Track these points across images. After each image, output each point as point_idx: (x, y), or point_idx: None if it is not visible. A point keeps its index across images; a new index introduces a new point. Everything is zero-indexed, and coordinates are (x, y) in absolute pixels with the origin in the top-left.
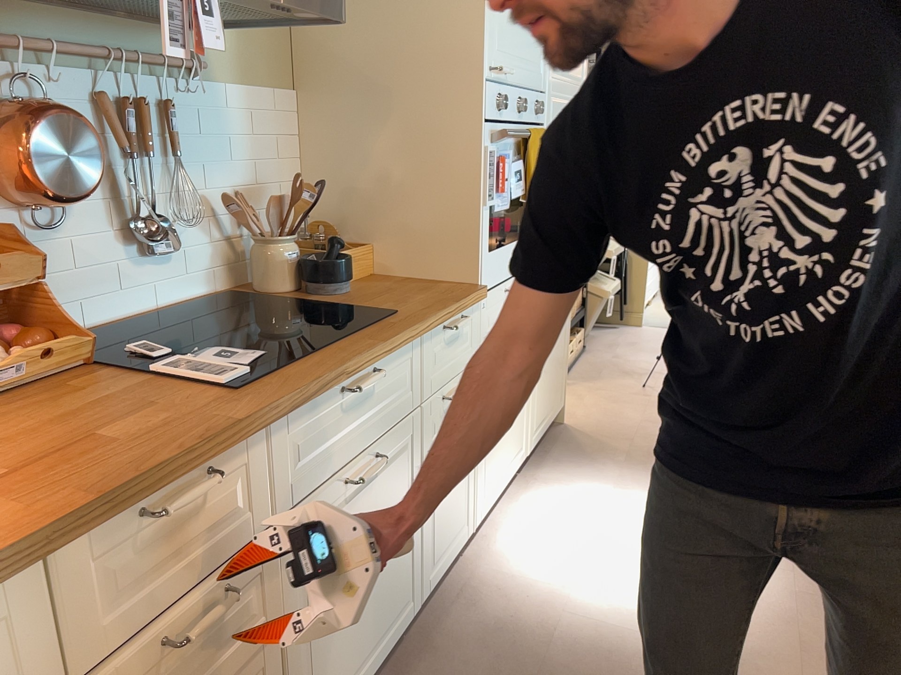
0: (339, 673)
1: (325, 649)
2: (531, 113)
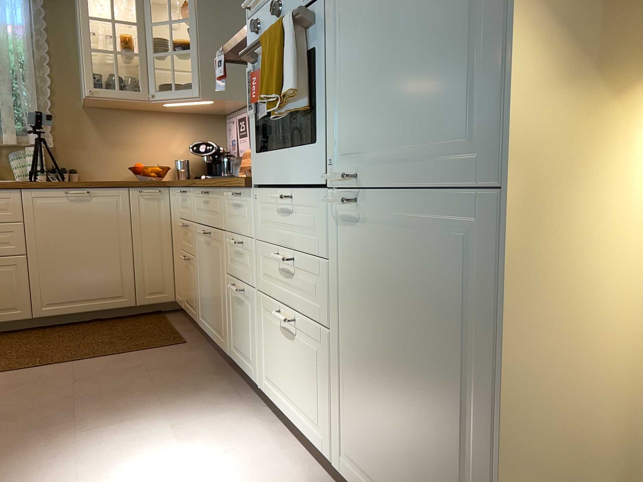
0: (205, 311)
1: (202, 291)
2: (298, 0)
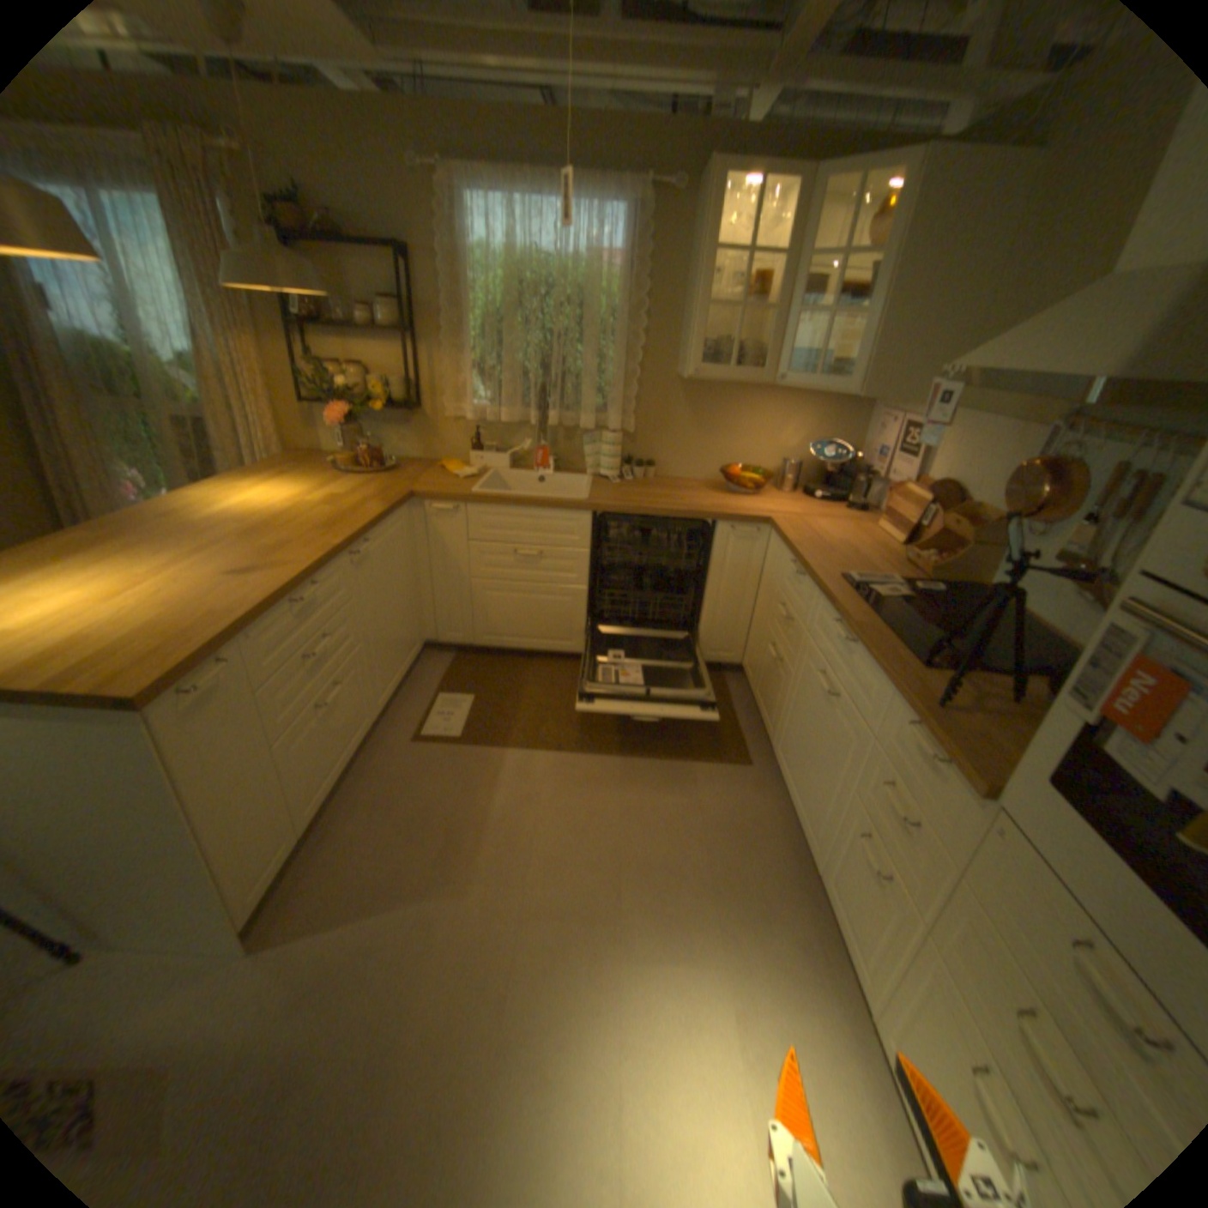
0: (792, 761)
1: (794, 733)
2: None
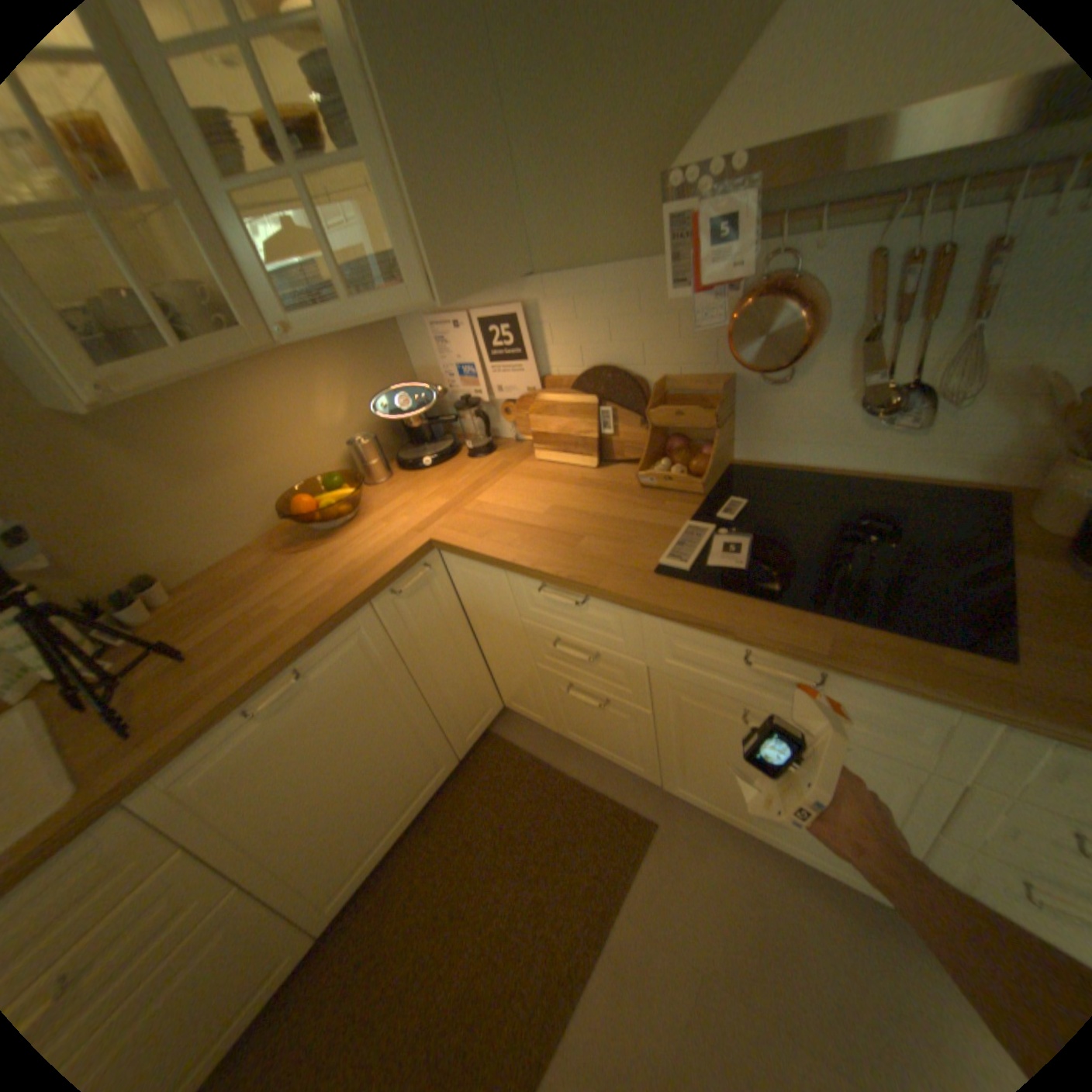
0: (725, 800)
1: (709, 774)
2: None
